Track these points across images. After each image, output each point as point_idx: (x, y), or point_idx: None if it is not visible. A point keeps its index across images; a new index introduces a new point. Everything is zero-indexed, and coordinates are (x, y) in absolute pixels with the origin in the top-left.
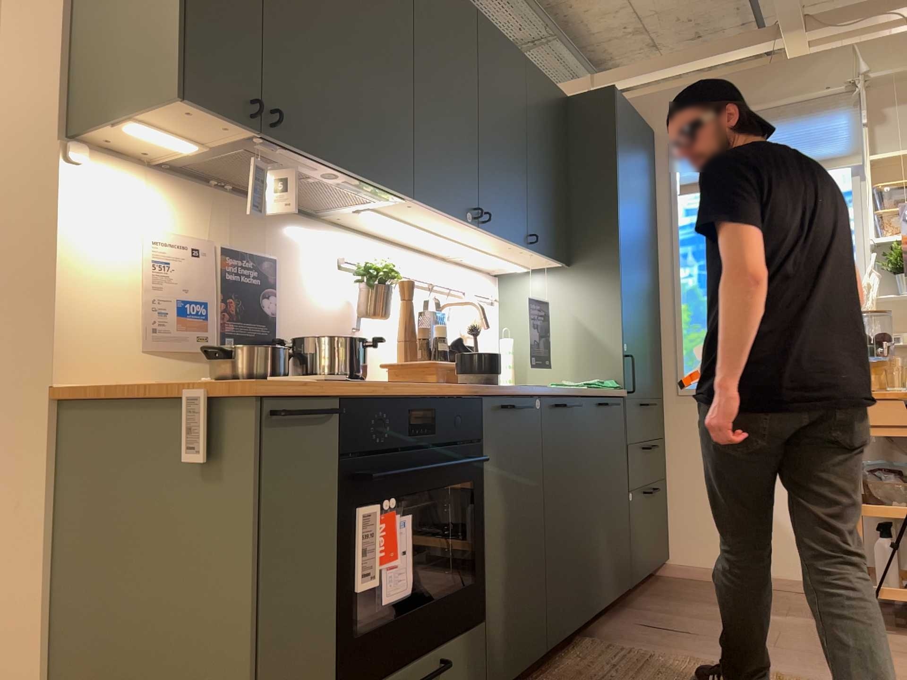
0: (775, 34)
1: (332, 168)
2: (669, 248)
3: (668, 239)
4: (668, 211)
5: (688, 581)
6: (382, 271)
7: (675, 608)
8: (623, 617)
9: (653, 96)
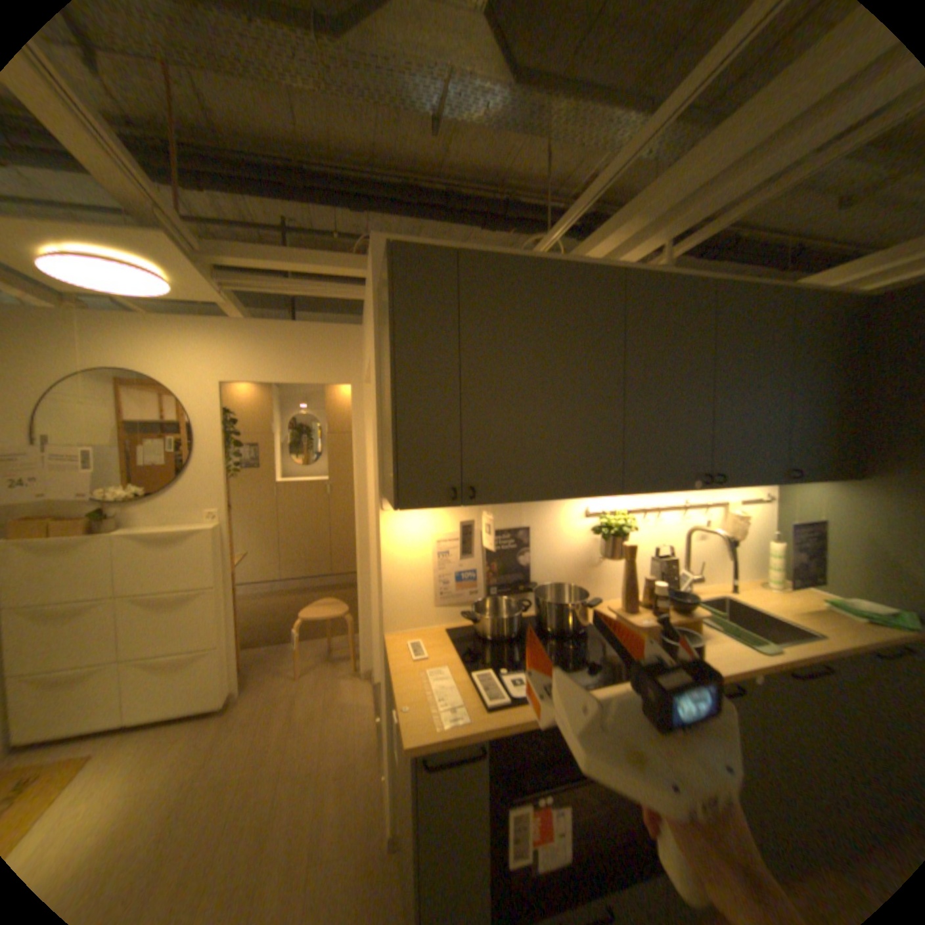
0: None
1: (534, 500)
2: None
3: None
4: None
5: None
6: (613, 530)
7: None
8: None
9: None
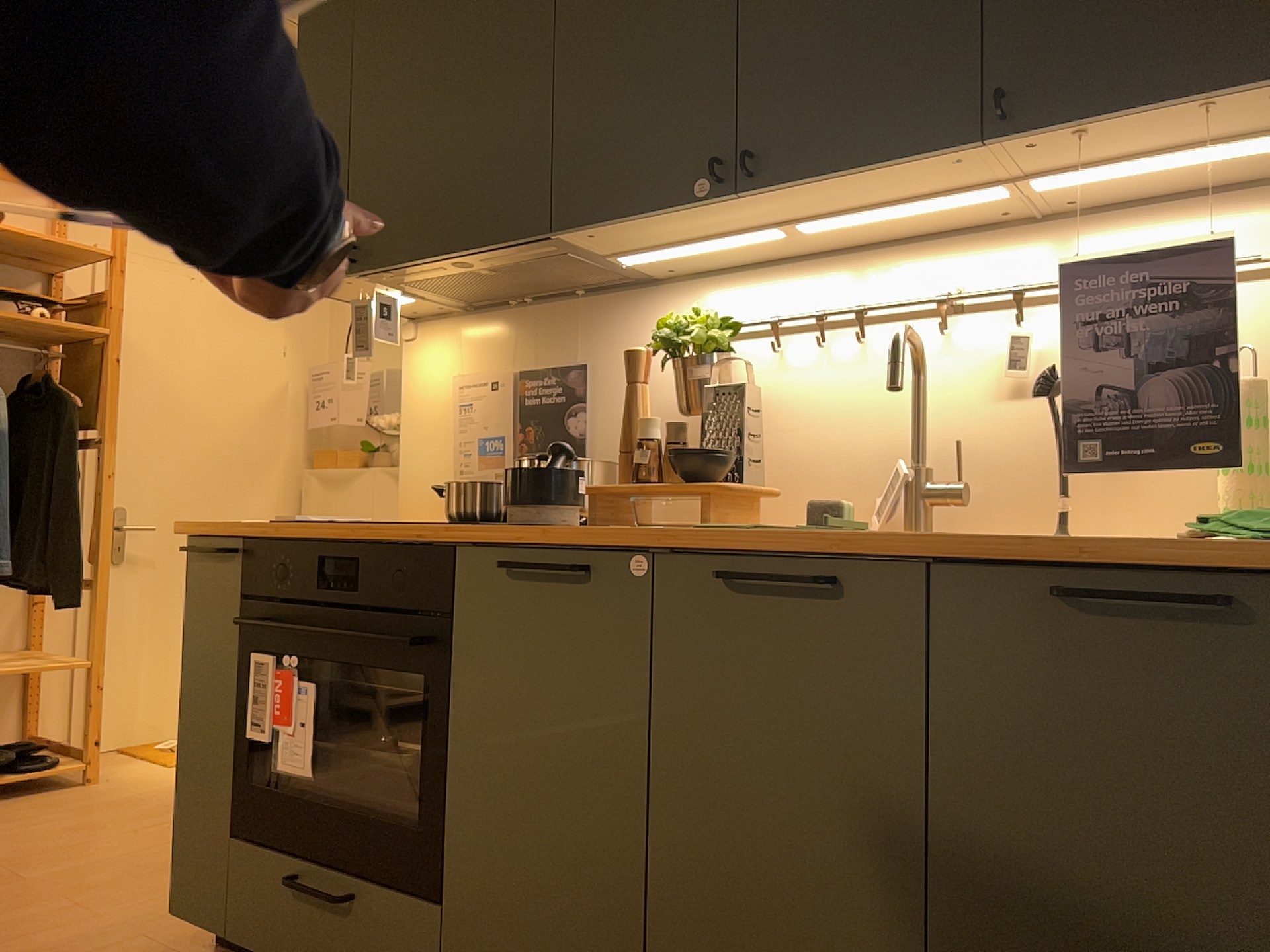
0: None
1: (436, 261)
2: None
3: None
4: None
5: None
6: (660, 339)
7: None
8: None
9: None
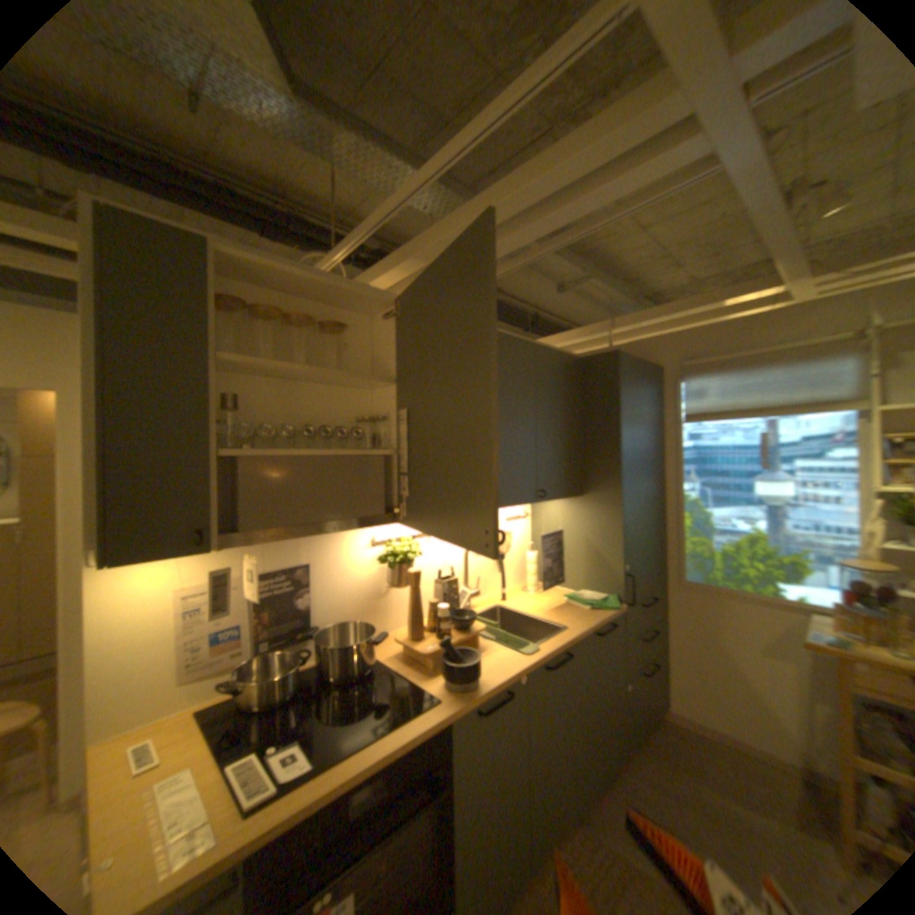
0: (782, 278)
1: (311, 536)
2: (675, 465)
3: (675, 457)
4: (674, 434)
5: (685, 735)
6: (400, 557)
7: (666, 783)
8: (619, 792)
9: (664, 336)
